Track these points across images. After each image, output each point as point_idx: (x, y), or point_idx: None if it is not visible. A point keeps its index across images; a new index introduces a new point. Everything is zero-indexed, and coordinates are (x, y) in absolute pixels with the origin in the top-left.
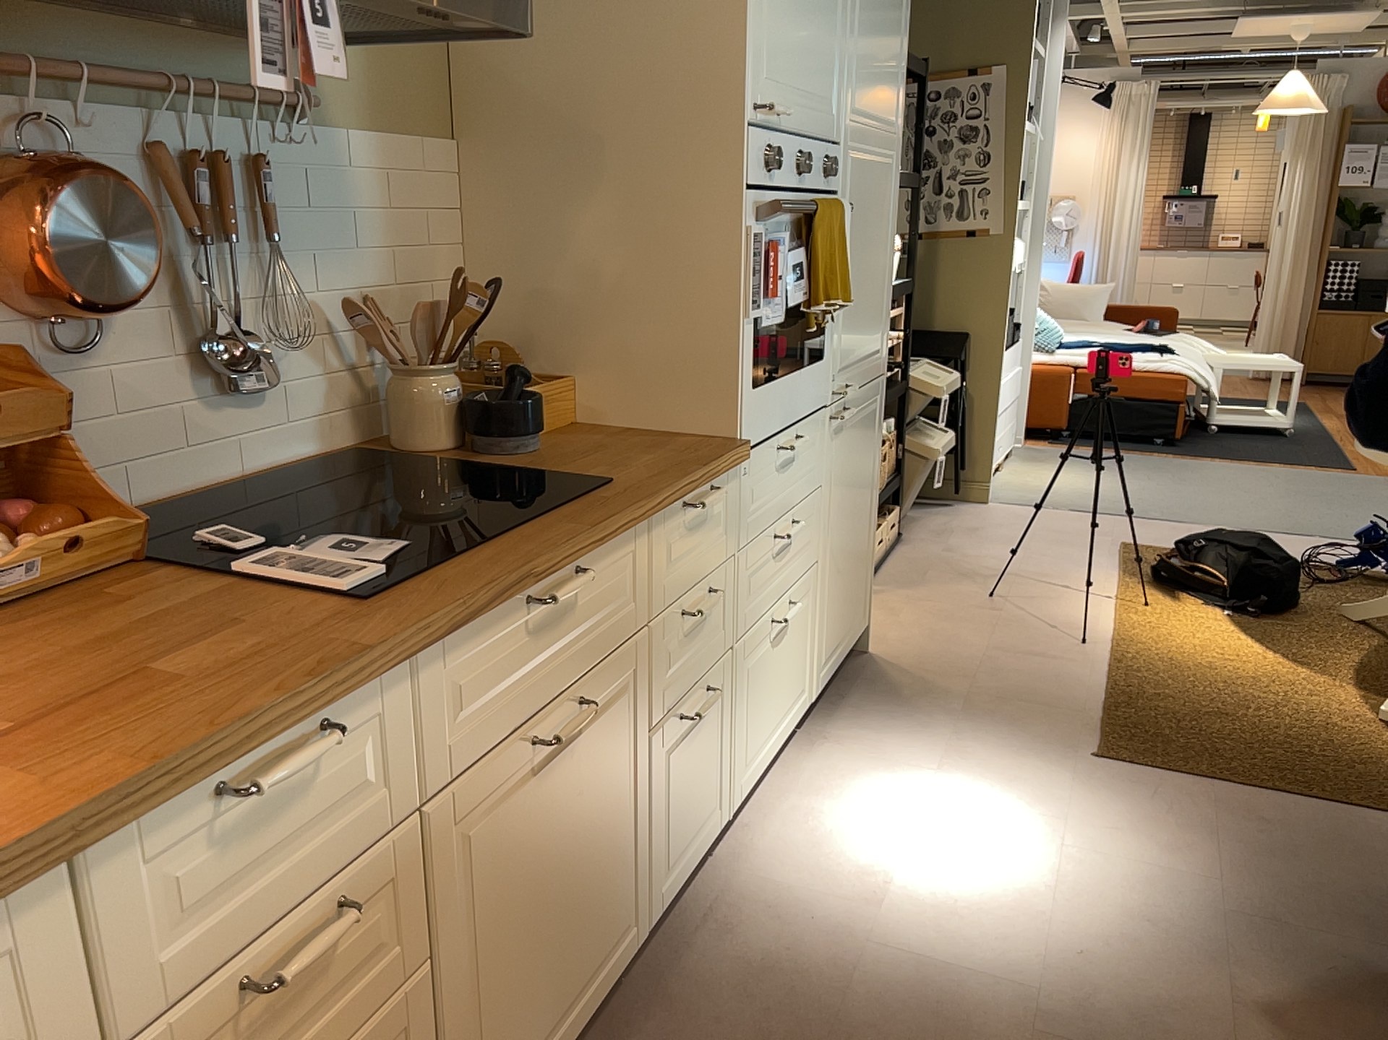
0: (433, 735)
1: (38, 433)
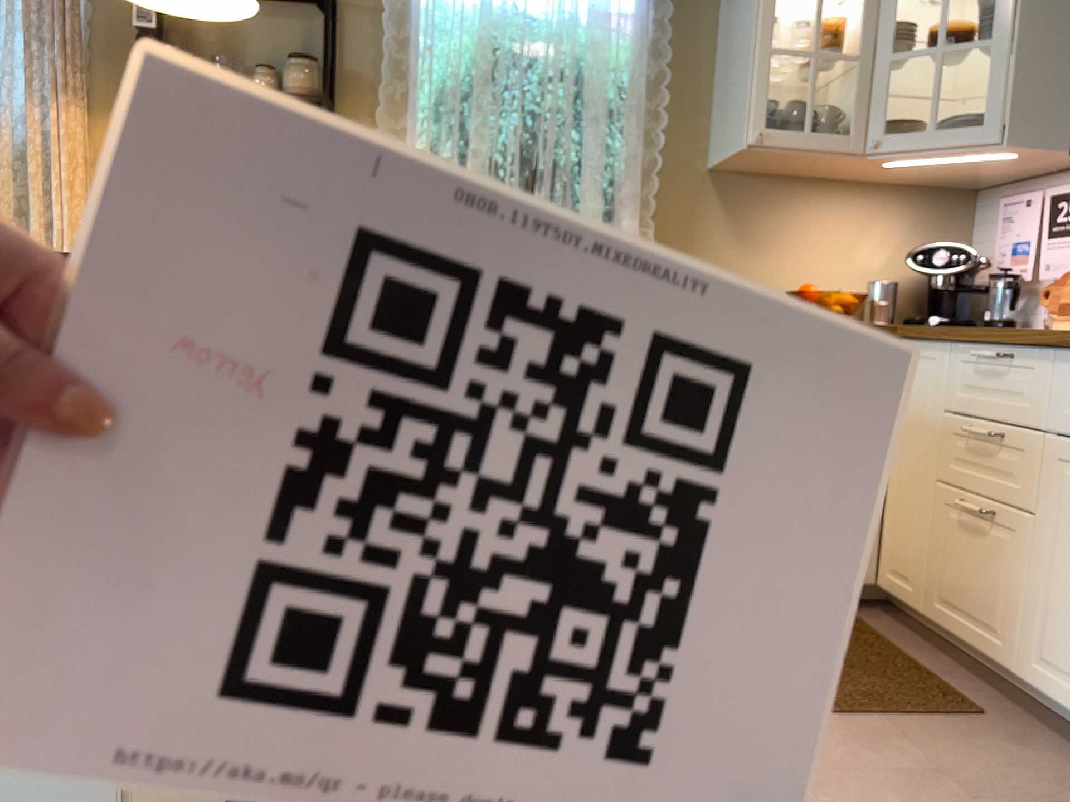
0: (1063, 402)
1: None
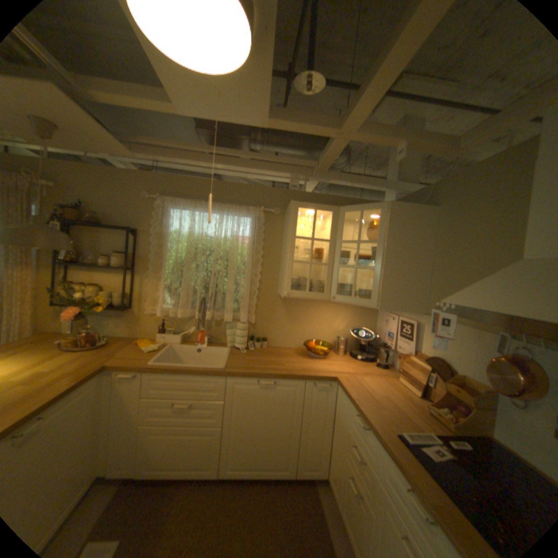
0: (385, 472)
1: (472, 405)
